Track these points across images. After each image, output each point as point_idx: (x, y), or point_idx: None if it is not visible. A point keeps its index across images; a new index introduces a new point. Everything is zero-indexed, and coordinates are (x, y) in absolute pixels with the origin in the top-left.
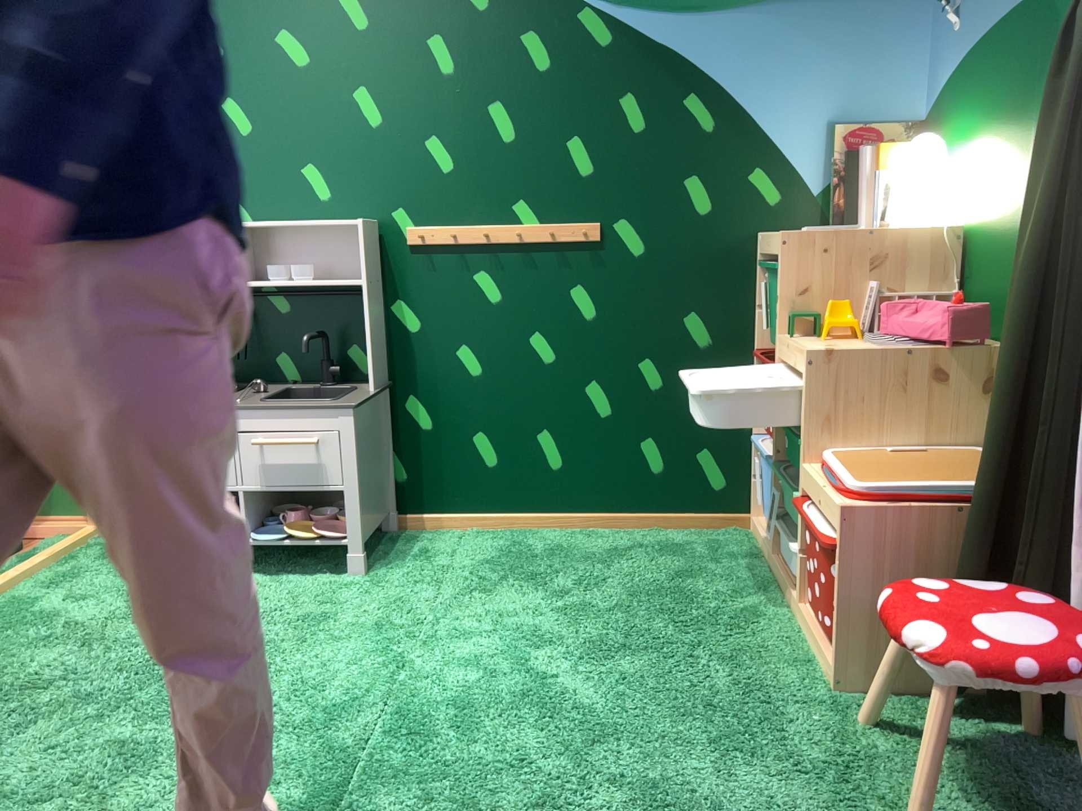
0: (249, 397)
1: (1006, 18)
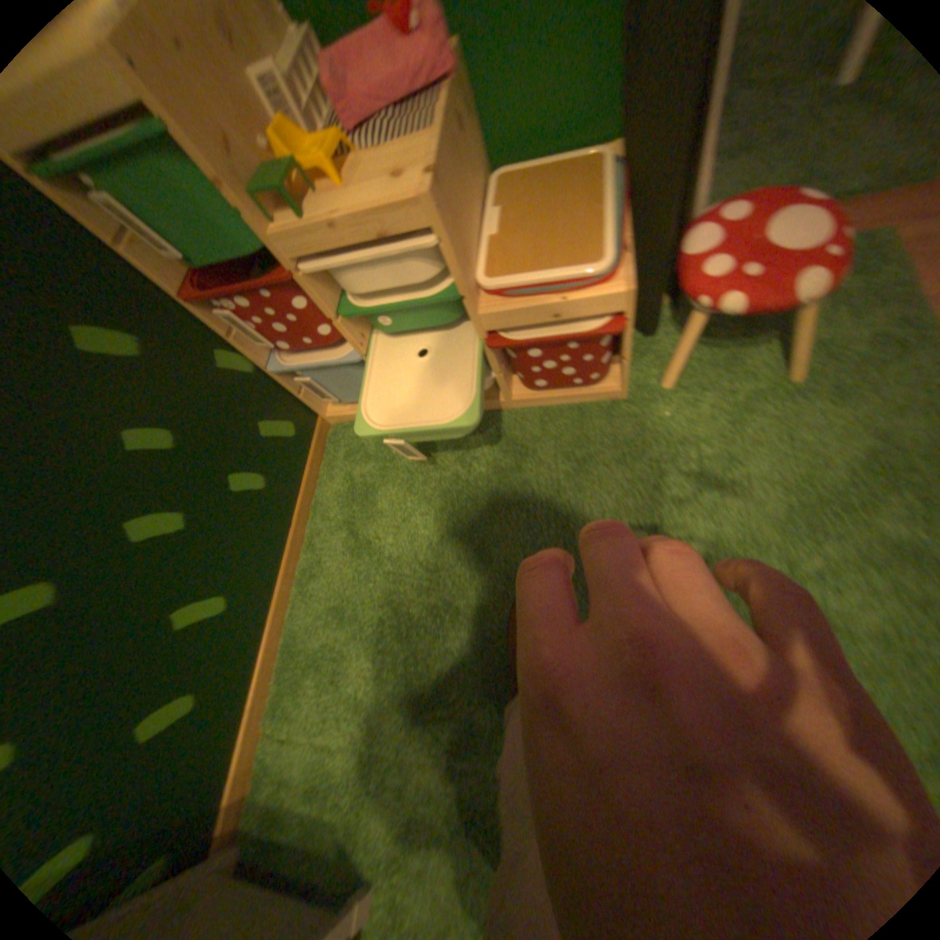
0: None
1: None
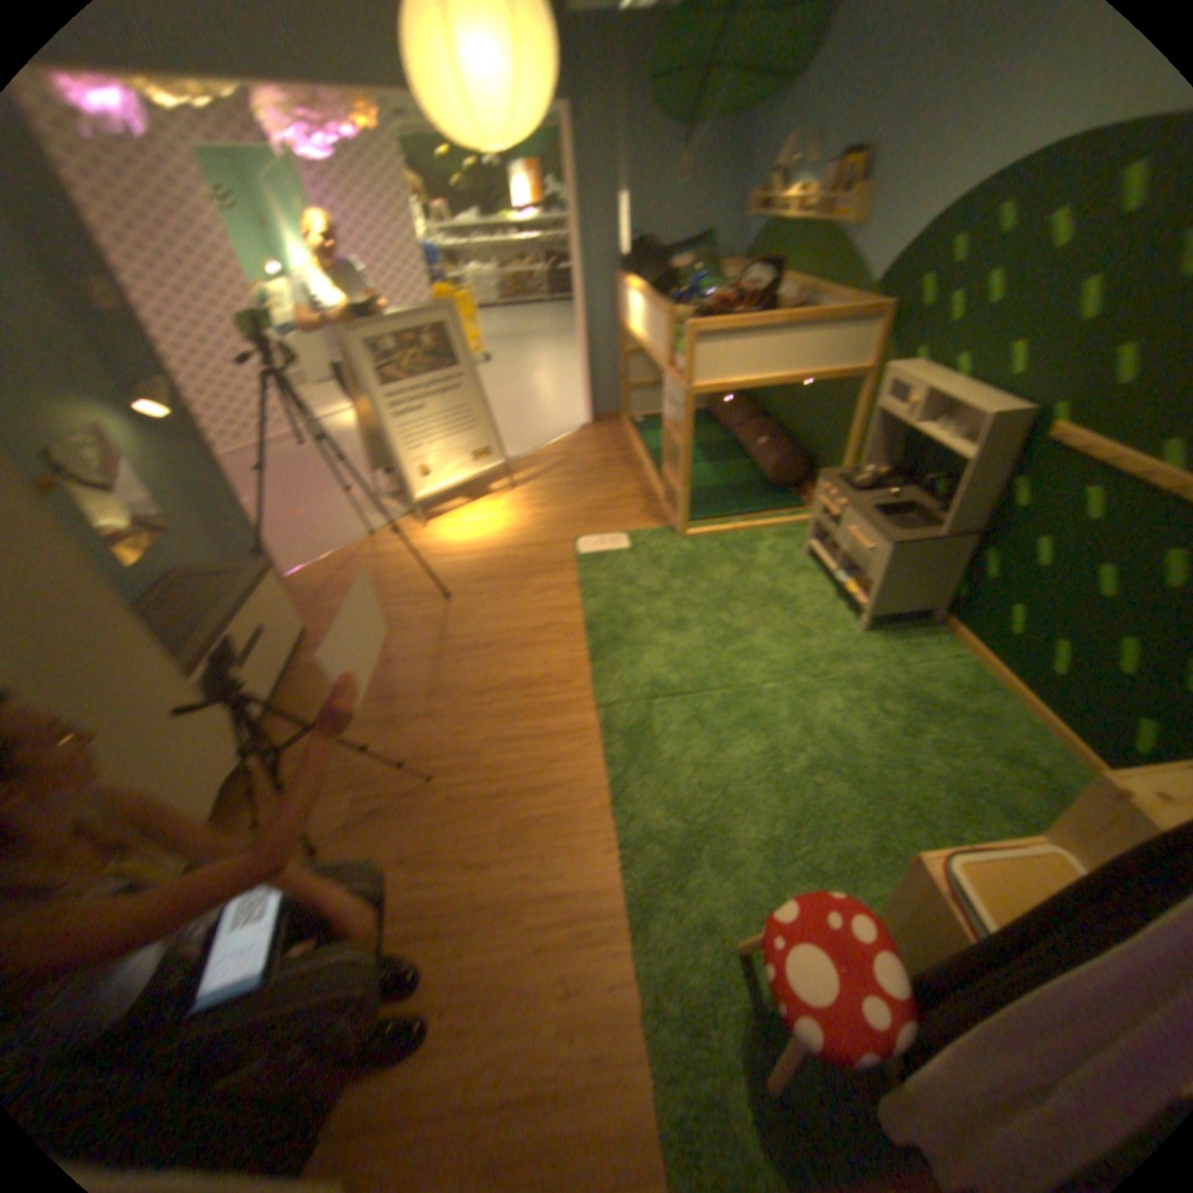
0: (879, 500)
1: None
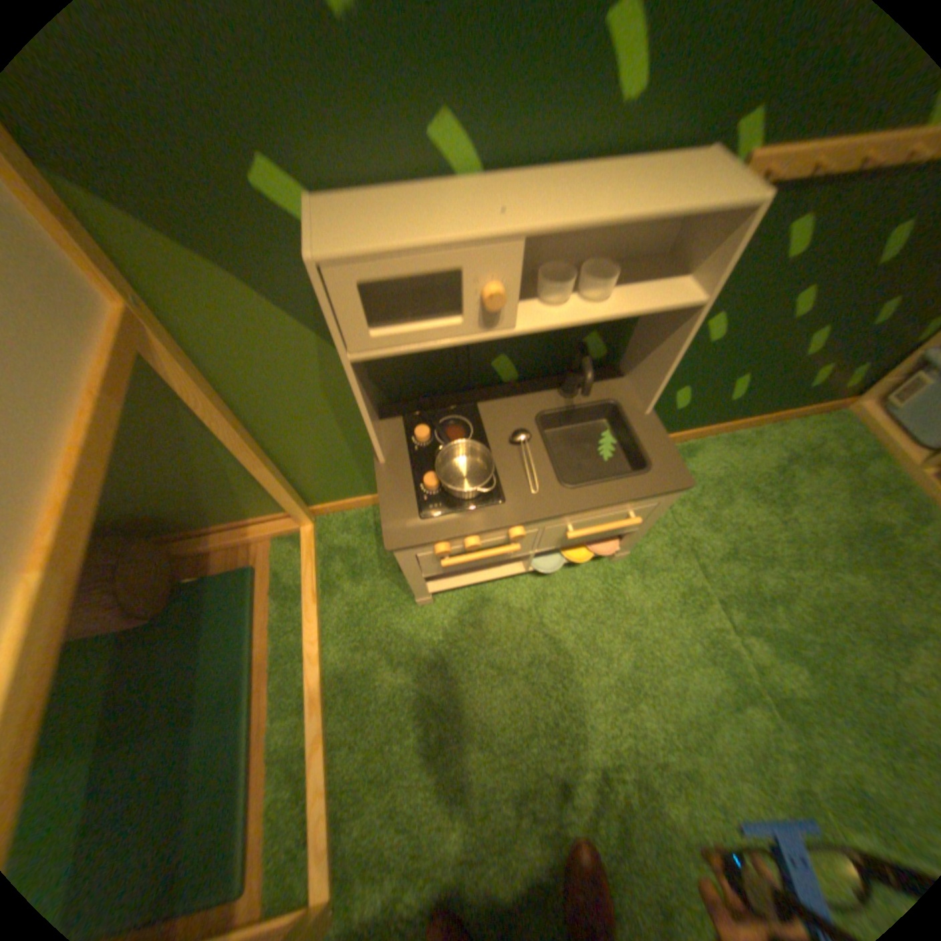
0: (525, 462)
1: None
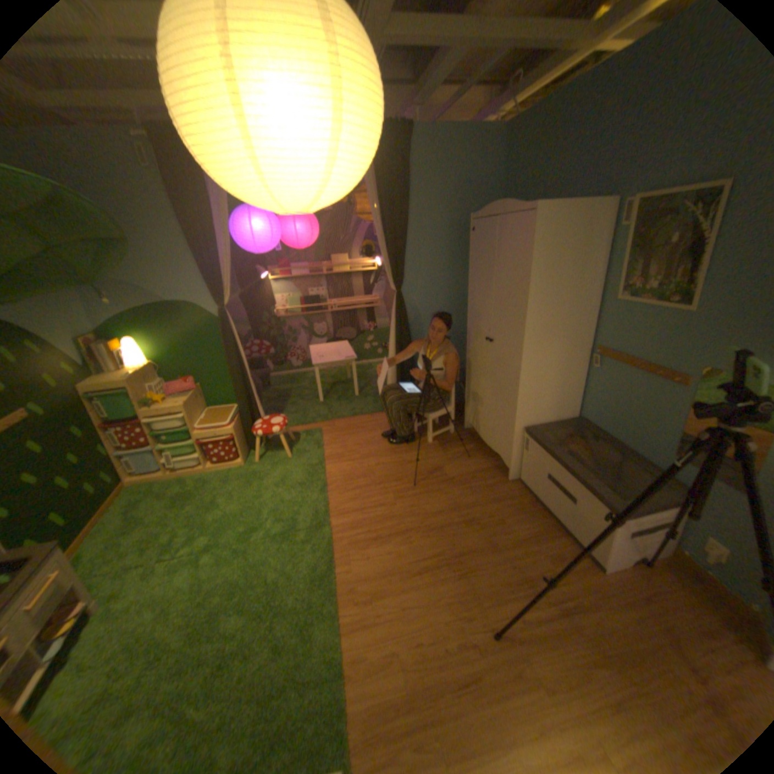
0: None
1: (145, 305)
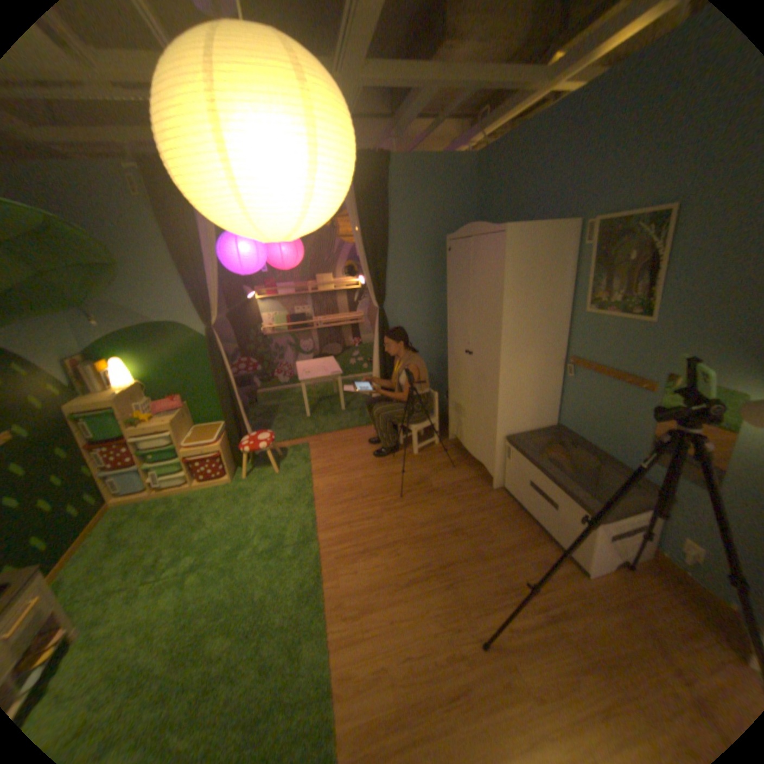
0: None
1: (134, 326)
